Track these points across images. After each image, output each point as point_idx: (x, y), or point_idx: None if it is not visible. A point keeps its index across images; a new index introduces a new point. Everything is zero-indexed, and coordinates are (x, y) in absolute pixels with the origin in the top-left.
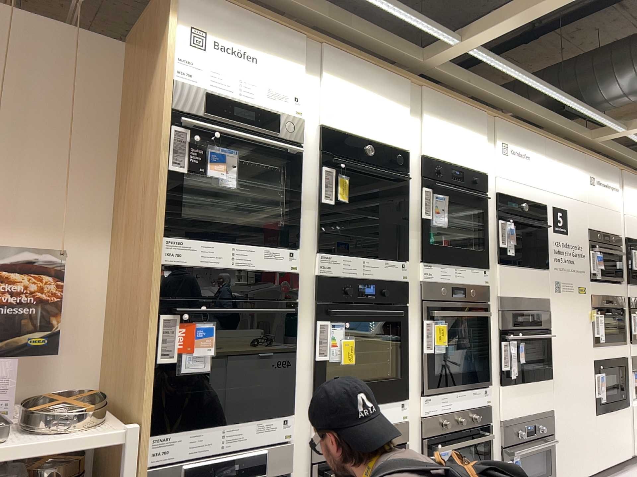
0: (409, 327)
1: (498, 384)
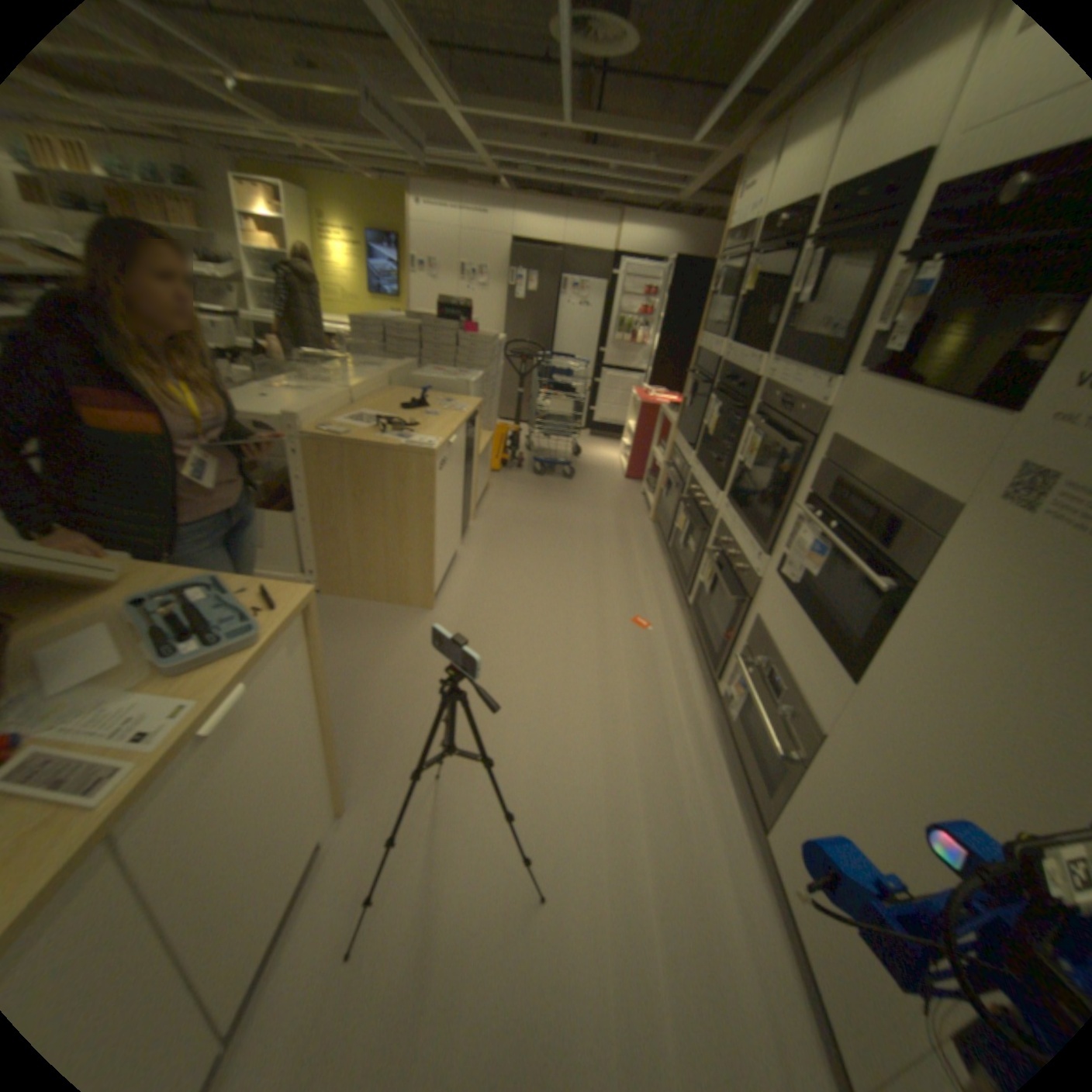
0: (745, 429)
1: (779, 571)
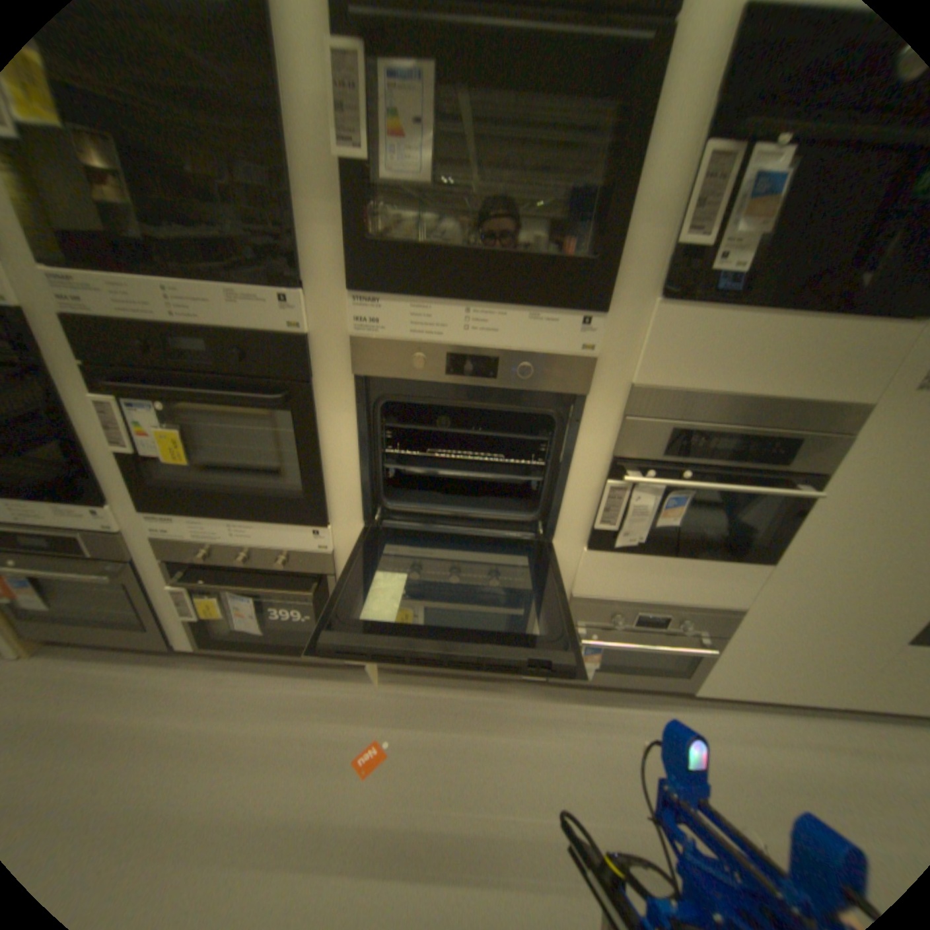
0: (324, 422)
1: (583, 545)
